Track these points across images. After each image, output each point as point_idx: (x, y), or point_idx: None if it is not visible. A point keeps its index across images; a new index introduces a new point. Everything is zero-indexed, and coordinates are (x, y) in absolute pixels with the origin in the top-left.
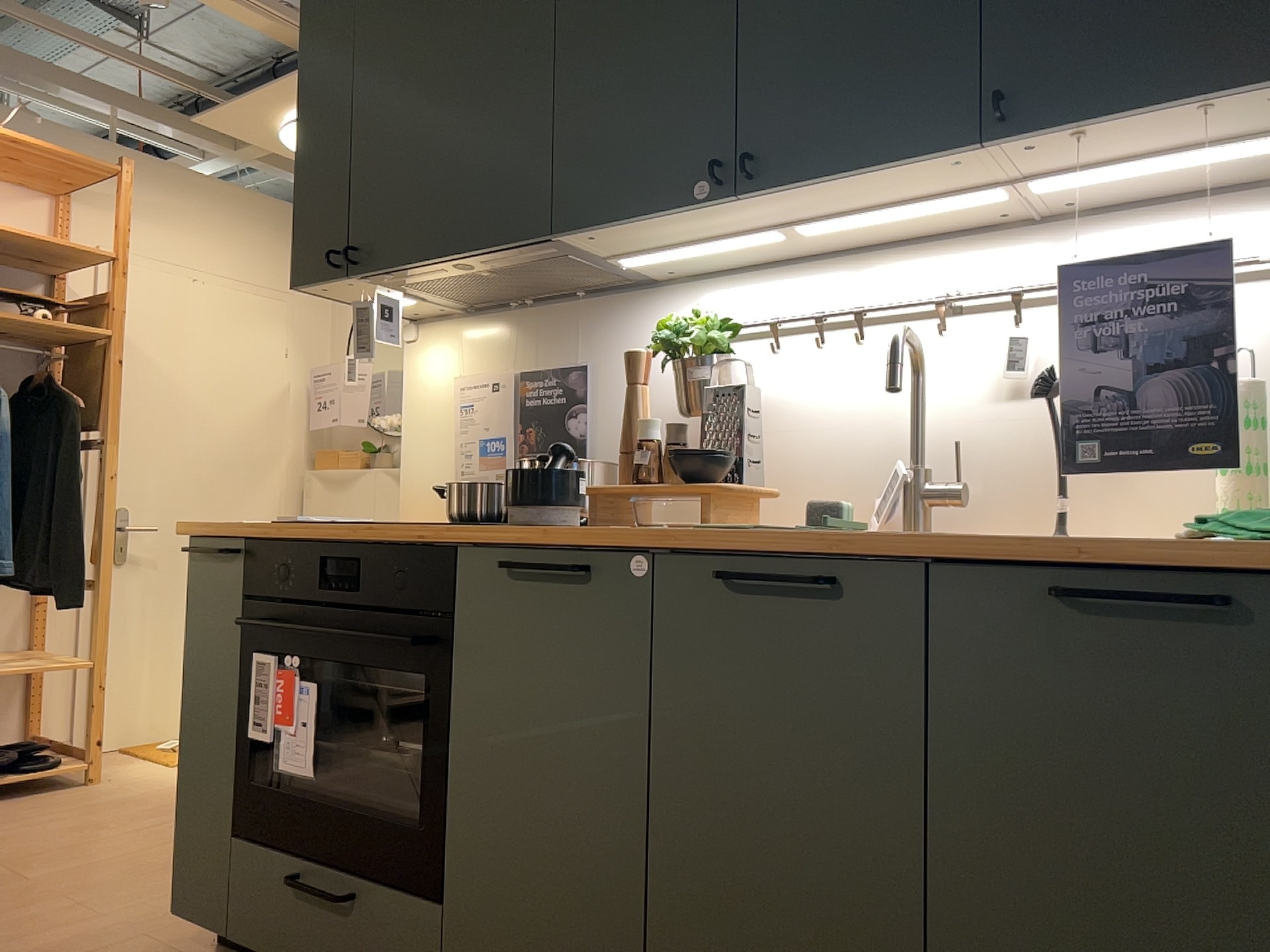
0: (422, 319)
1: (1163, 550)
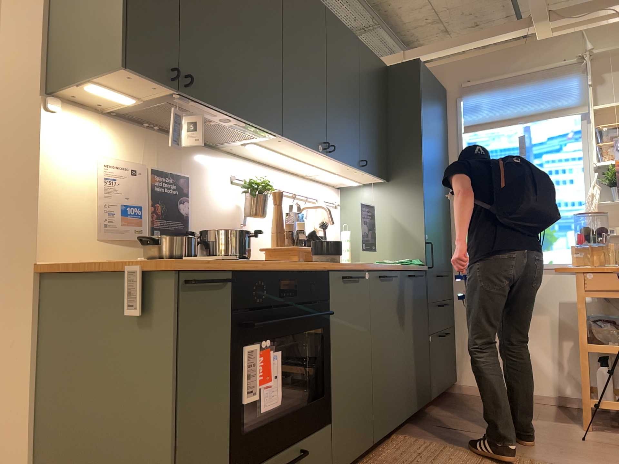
0: (60, 98)
1: (413, 267)
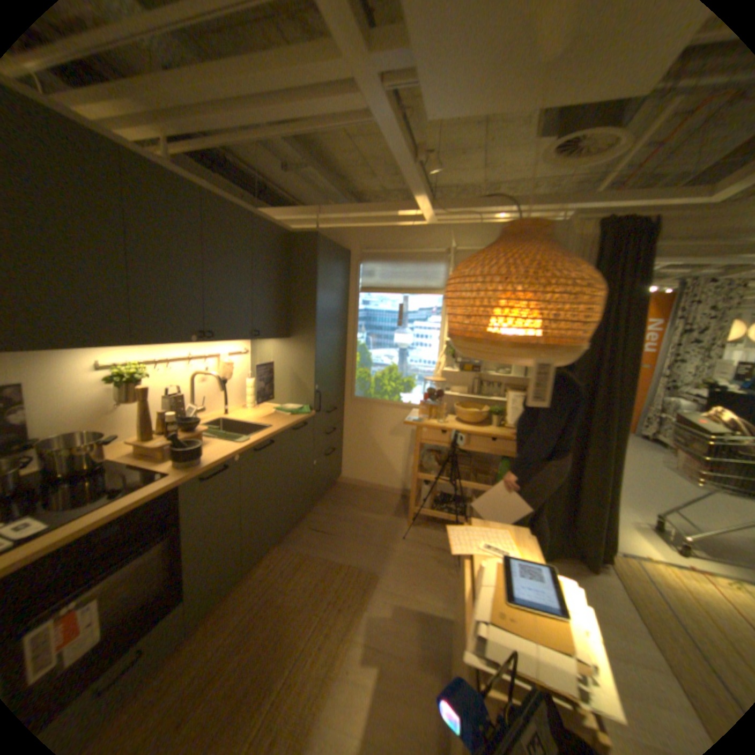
0: None
1: (298, 419)
